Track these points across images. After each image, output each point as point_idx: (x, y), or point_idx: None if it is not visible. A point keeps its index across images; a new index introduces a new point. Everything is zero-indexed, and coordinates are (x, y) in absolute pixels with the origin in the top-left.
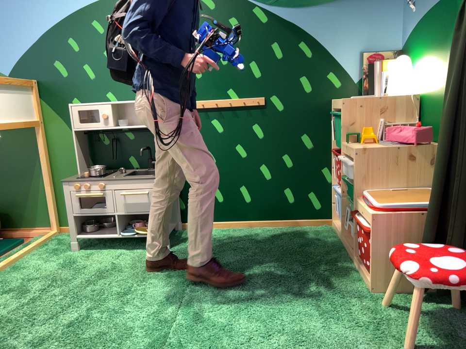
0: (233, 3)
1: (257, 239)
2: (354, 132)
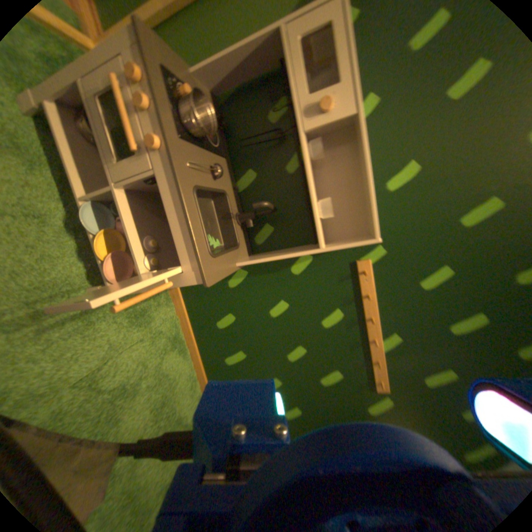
0: None
1: (171, 404)
2: None
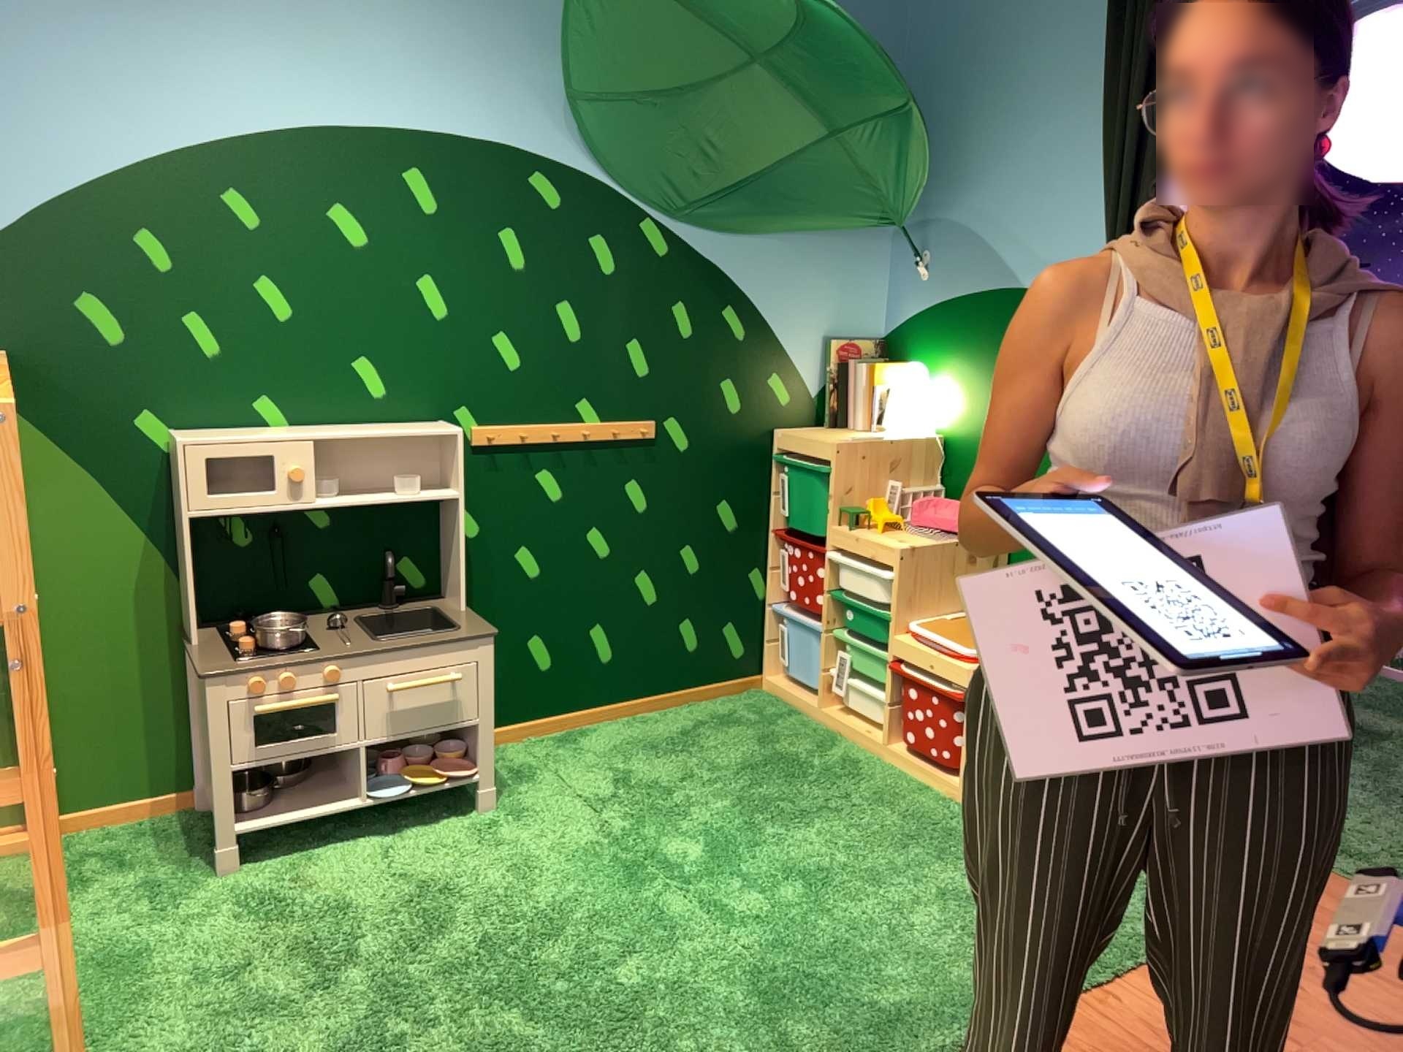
0: (604, 210)
1: (656, 740)
2: (849, 506)
